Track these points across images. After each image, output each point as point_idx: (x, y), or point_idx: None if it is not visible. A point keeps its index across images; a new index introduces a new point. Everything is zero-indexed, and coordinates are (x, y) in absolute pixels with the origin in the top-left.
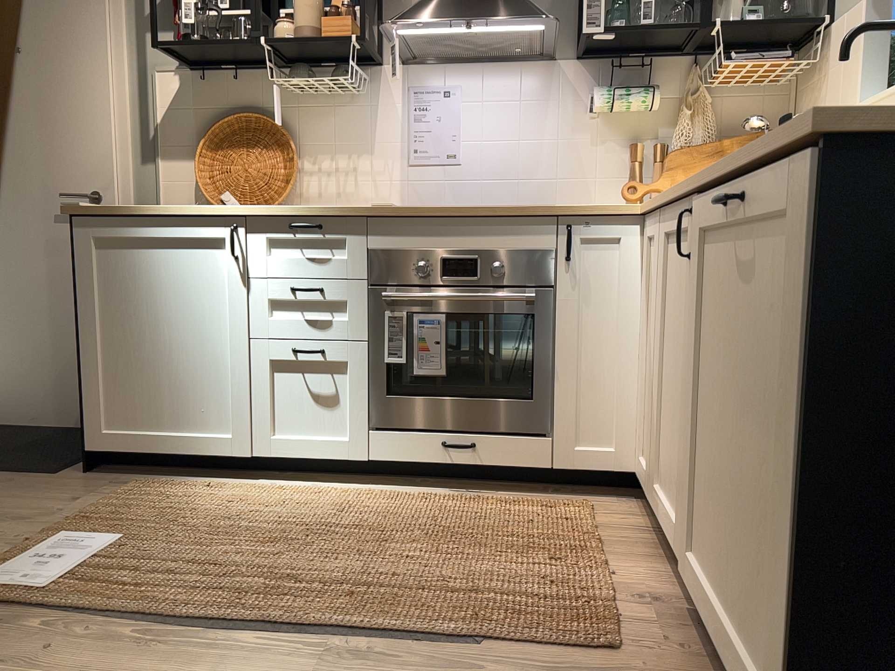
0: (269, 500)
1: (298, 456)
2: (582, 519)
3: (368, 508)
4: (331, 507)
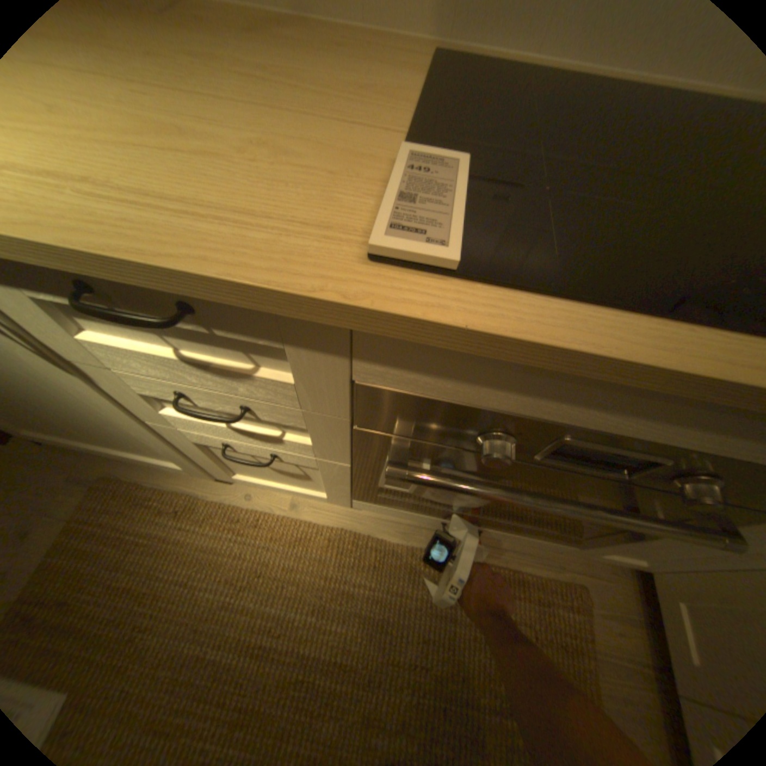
0: (242, 559)
1: (270, 488)
2: (579, 644)
3: (351, 589)
4: (311, 587)
